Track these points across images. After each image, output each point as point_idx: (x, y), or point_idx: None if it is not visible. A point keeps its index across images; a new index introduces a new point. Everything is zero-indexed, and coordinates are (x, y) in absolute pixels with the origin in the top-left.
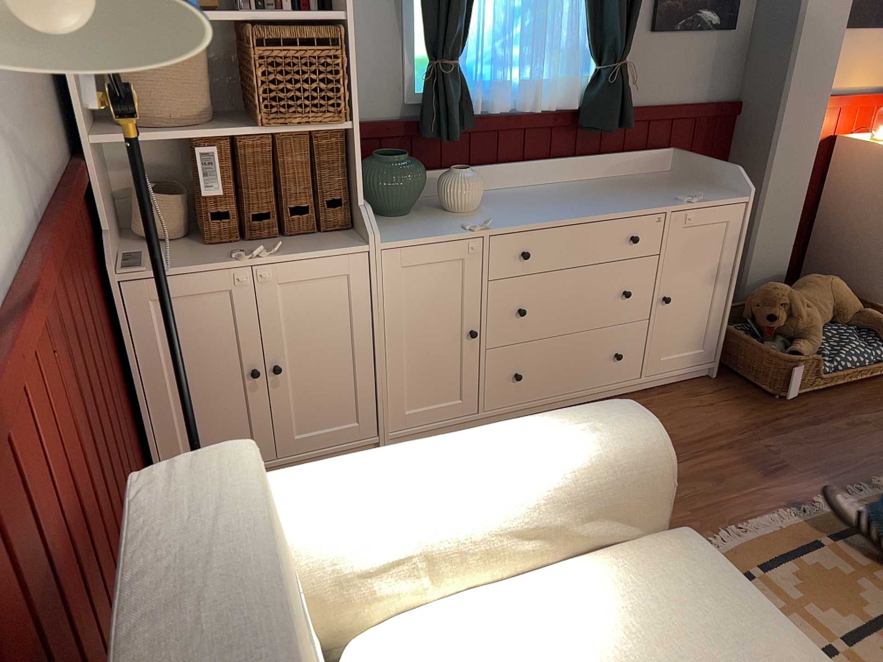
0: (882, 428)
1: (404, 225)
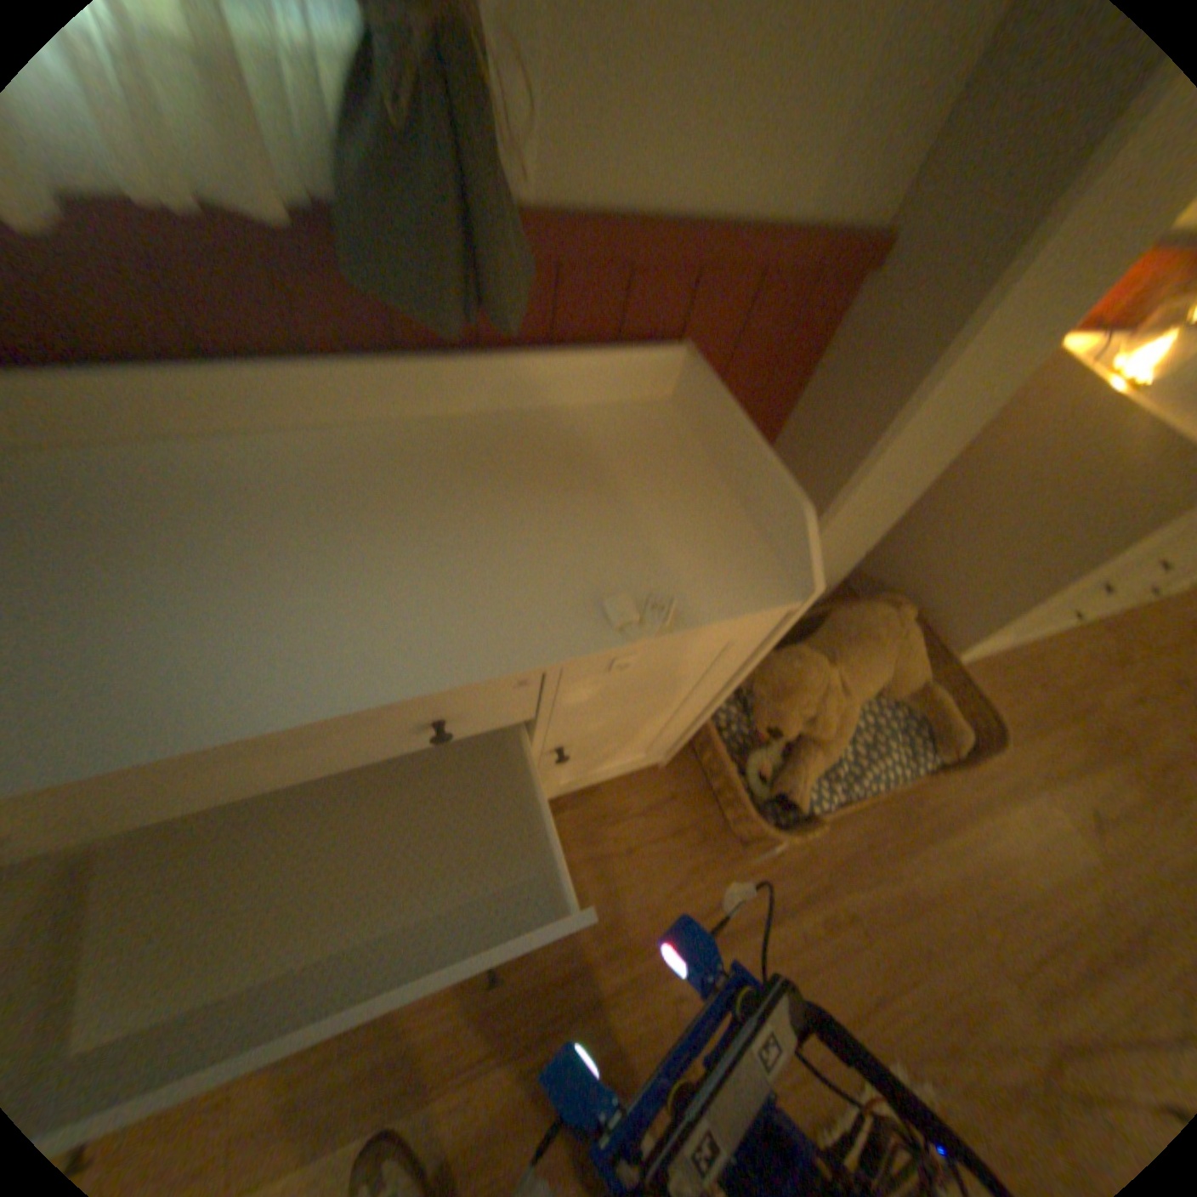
0: (872, 931)
1: None
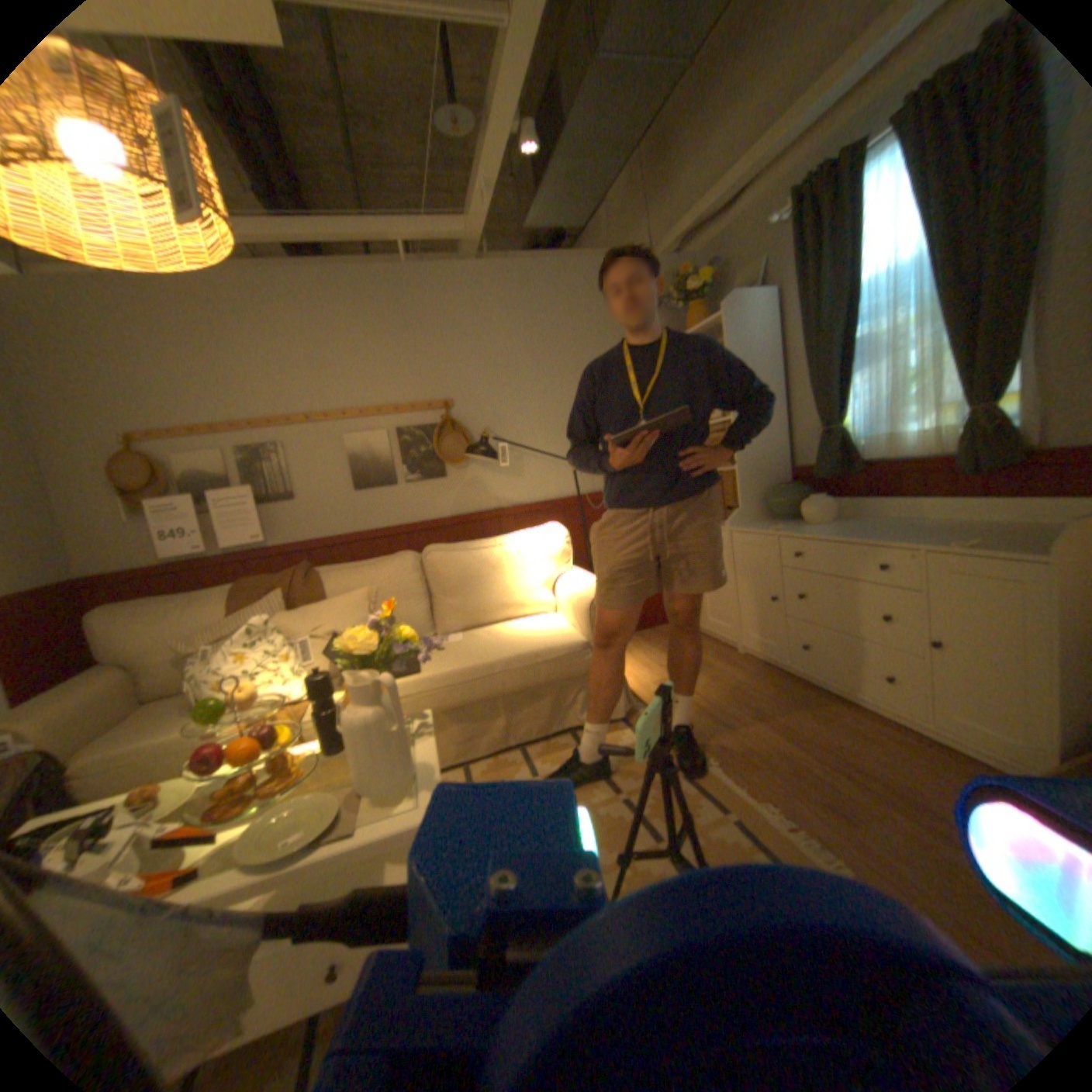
0: None
1: (769, 523)
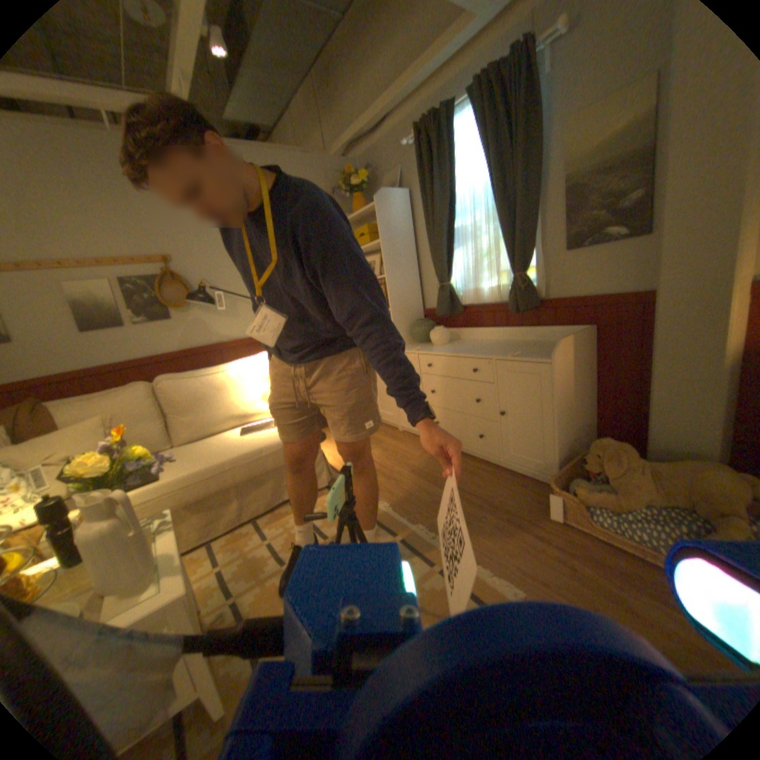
0: (578, 580)
1: (411, 346)
